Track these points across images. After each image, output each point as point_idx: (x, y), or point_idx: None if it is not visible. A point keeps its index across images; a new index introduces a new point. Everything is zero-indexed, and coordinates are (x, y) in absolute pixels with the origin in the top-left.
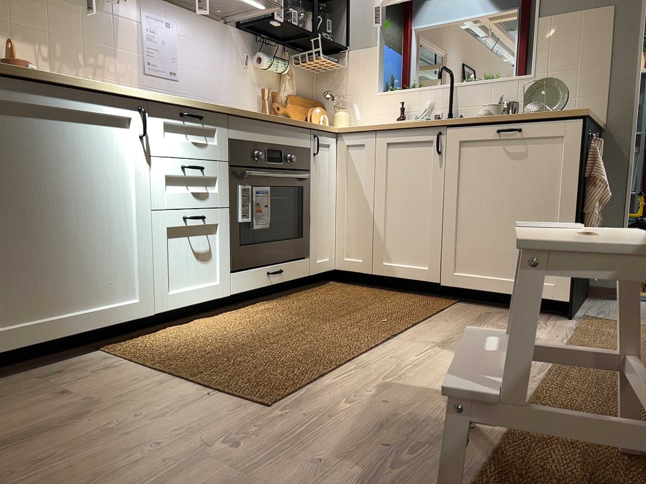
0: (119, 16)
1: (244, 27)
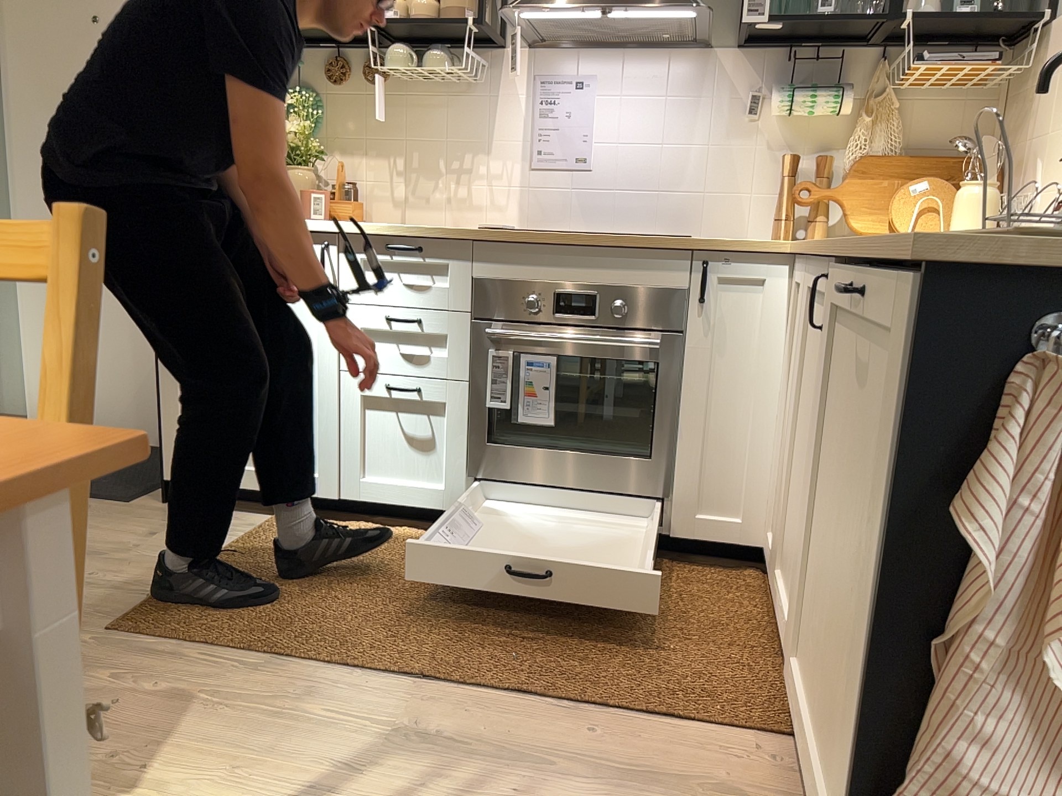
0: (495, 95)
1: (741, 46)
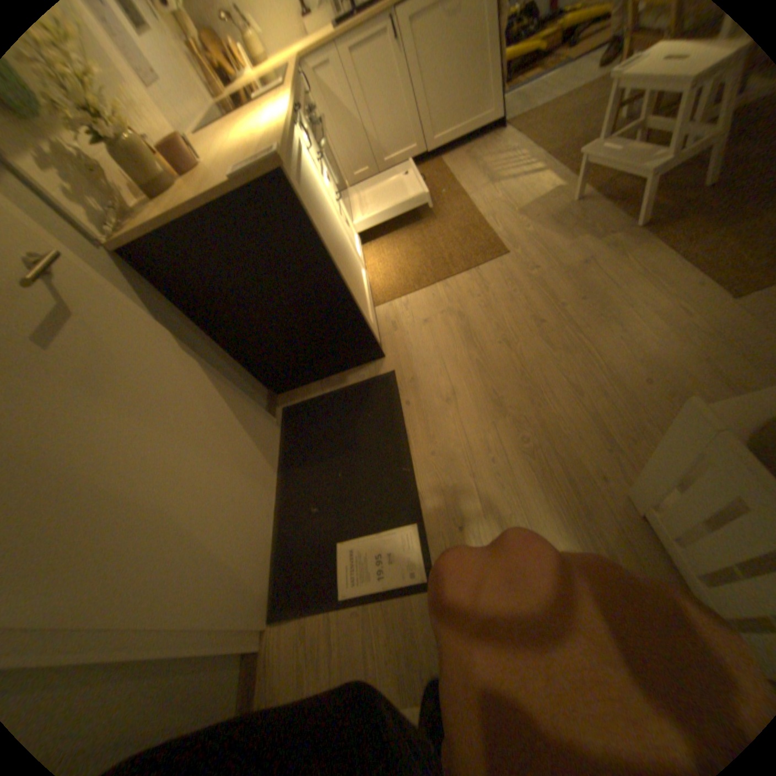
0: None
1: None
